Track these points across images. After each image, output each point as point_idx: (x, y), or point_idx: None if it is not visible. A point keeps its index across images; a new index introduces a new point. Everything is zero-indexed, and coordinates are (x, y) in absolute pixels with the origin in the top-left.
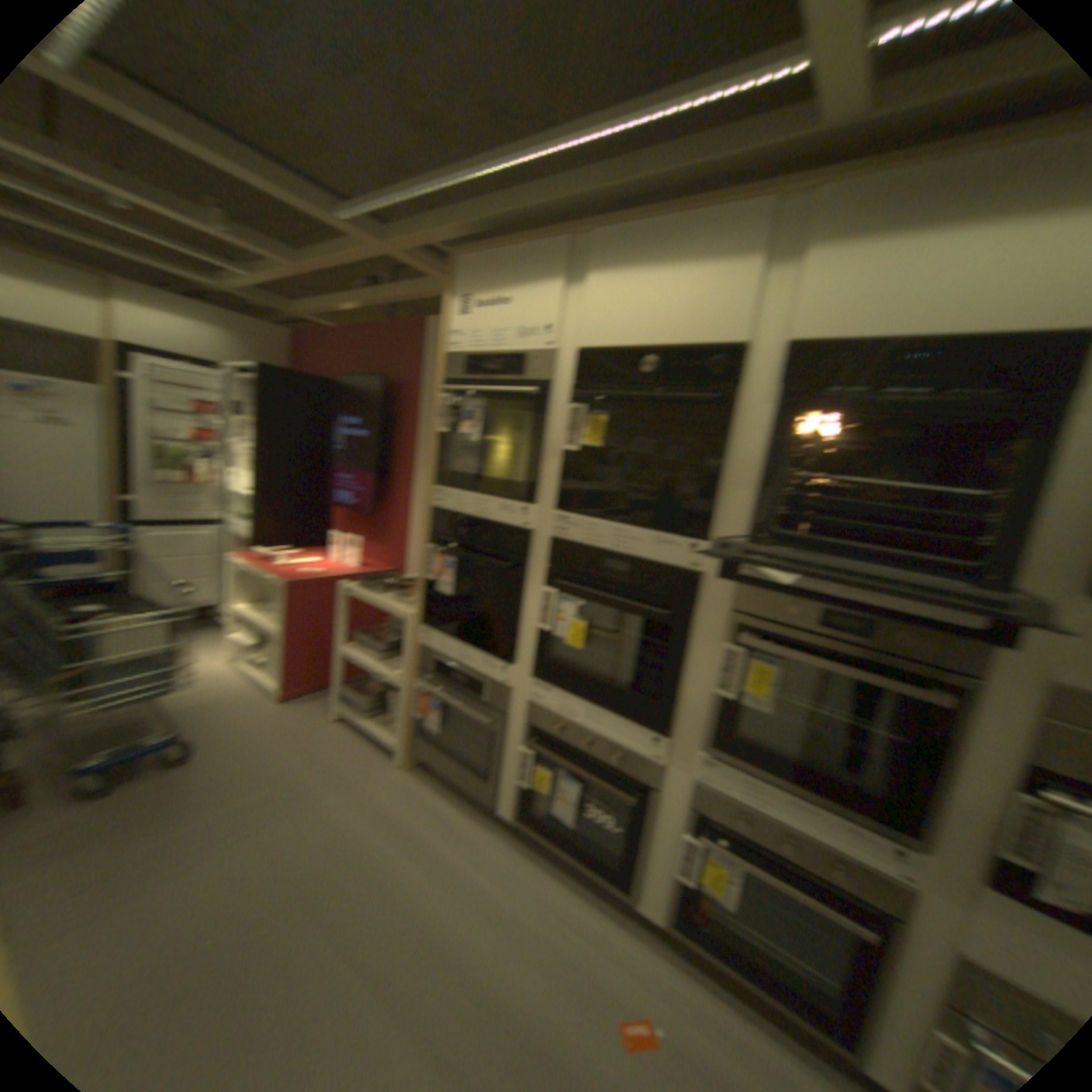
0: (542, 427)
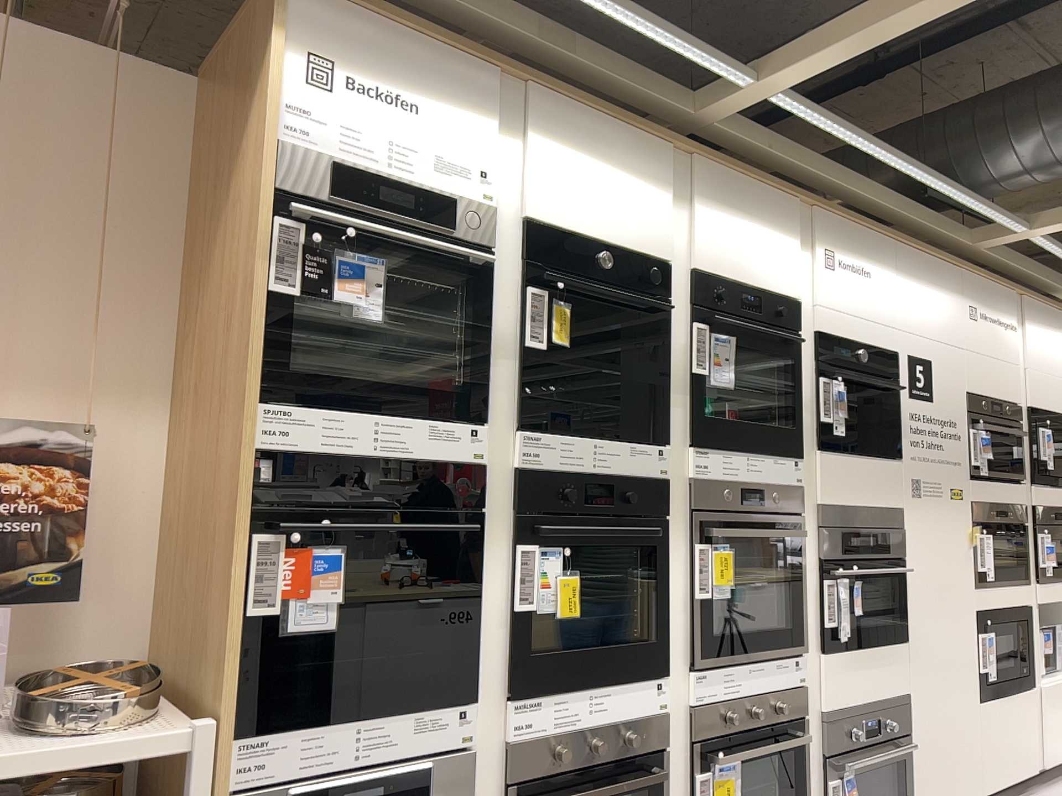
0: (485, 313)
